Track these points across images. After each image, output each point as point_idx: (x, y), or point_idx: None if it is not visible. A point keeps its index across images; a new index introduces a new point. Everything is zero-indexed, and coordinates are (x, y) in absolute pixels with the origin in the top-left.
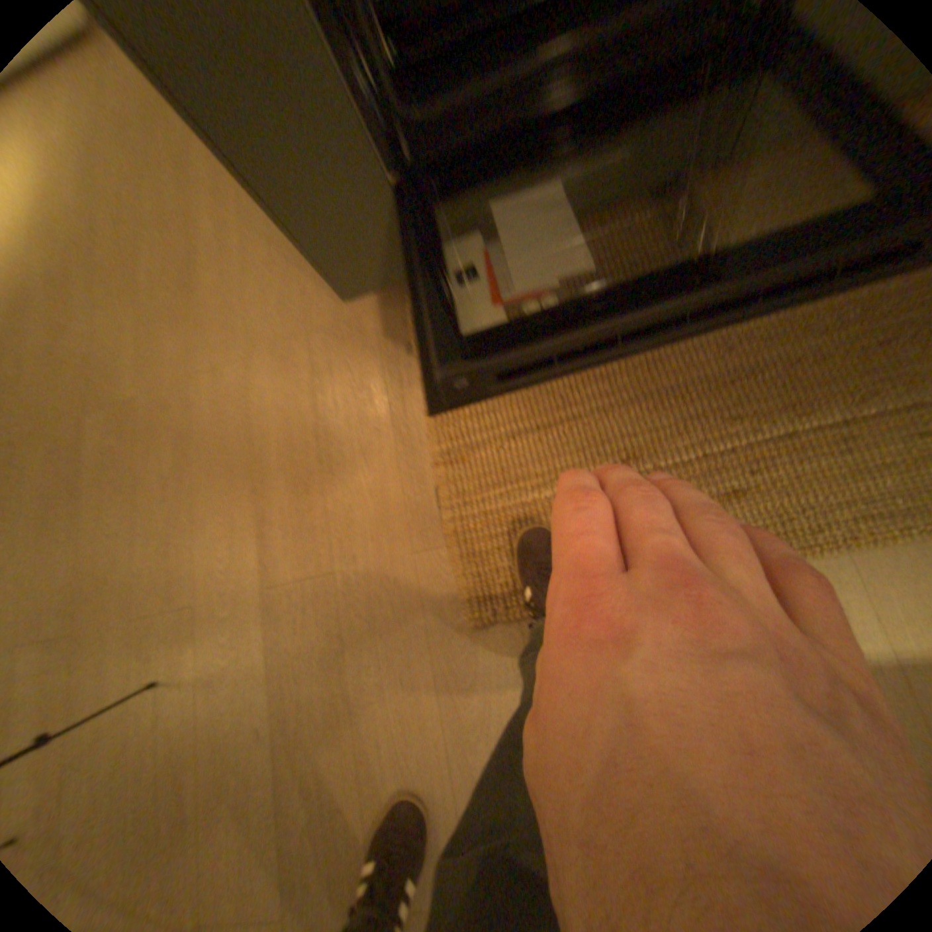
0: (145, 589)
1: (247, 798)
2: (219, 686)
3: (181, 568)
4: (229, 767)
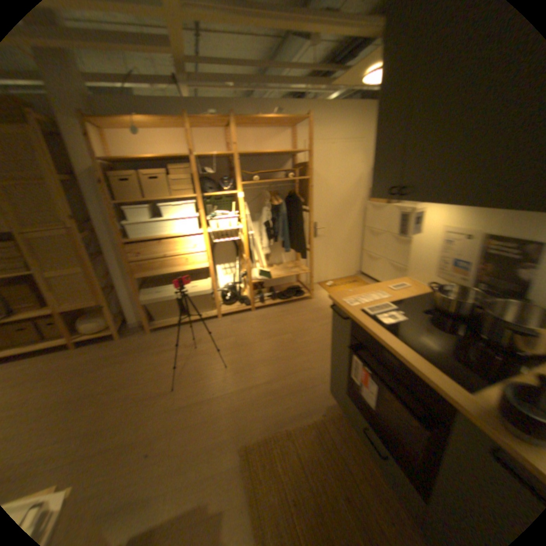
0: (246, 361)
1: (198, 398)
2: (223, 385)
3: (252, 368)
4: (205, 392)
